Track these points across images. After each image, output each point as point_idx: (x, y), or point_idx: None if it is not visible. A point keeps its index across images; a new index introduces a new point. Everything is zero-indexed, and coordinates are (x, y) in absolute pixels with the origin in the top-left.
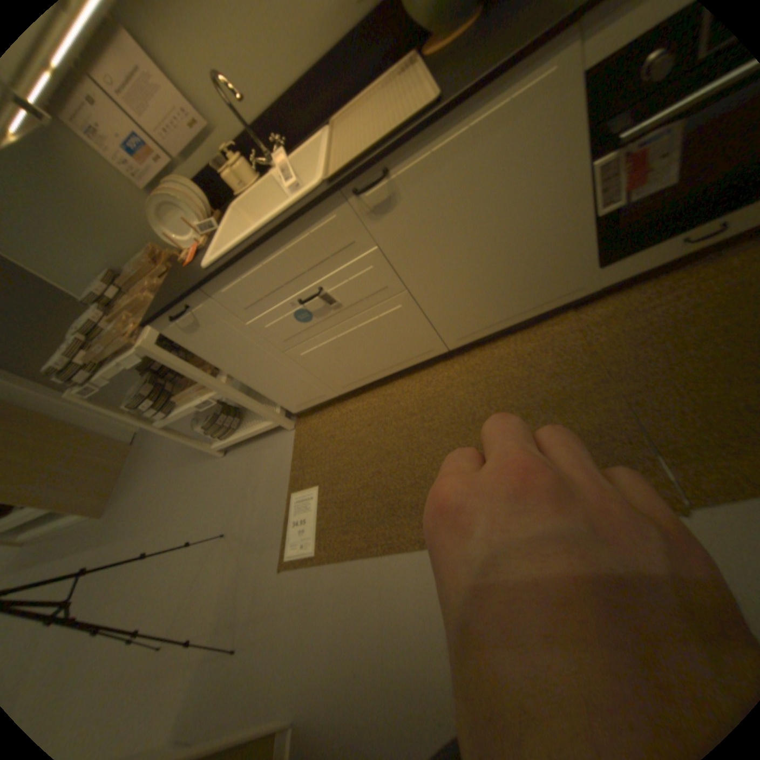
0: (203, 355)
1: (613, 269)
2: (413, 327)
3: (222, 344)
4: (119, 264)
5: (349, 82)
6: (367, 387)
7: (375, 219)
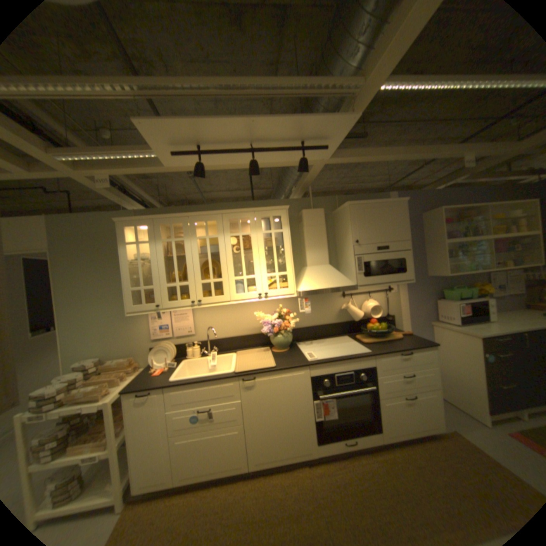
0: (125, 423)
1: (322, 449)
2: (237, 447)
3: (142, 420)
4: (103, 359)
5: (246, 344)
6: (190, 489)
7: (244, 391)
